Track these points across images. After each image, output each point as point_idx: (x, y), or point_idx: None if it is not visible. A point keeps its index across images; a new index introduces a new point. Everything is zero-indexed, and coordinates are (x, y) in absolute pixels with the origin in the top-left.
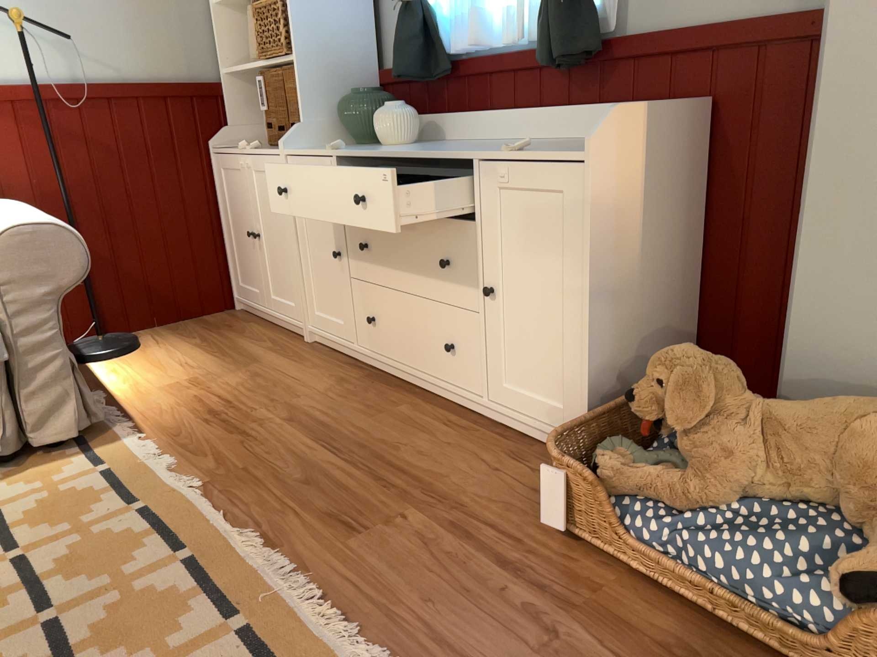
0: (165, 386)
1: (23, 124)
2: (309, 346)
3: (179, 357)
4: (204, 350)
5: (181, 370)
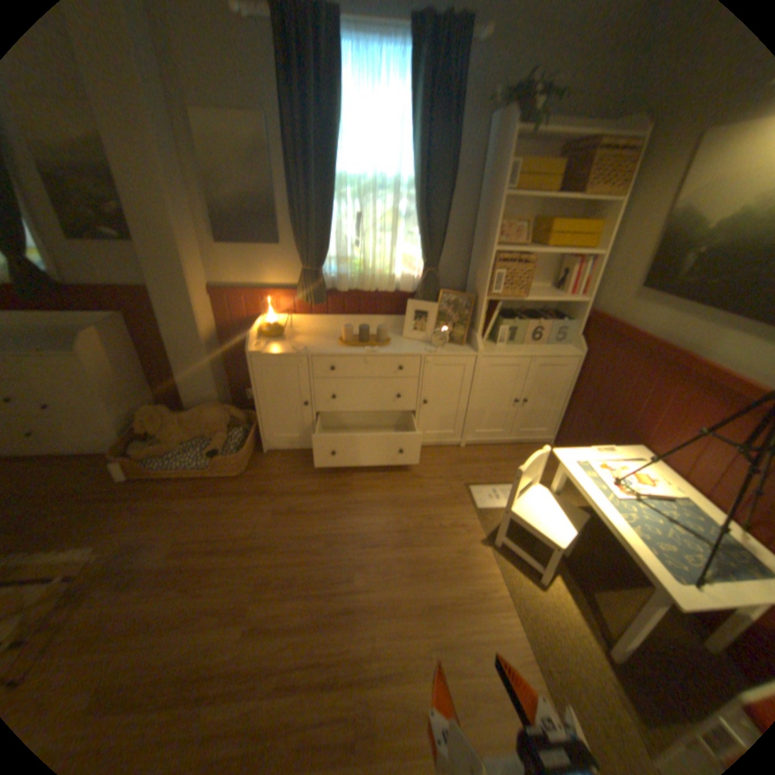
0: None
1: None
2: None
3: None
4: None
5: None
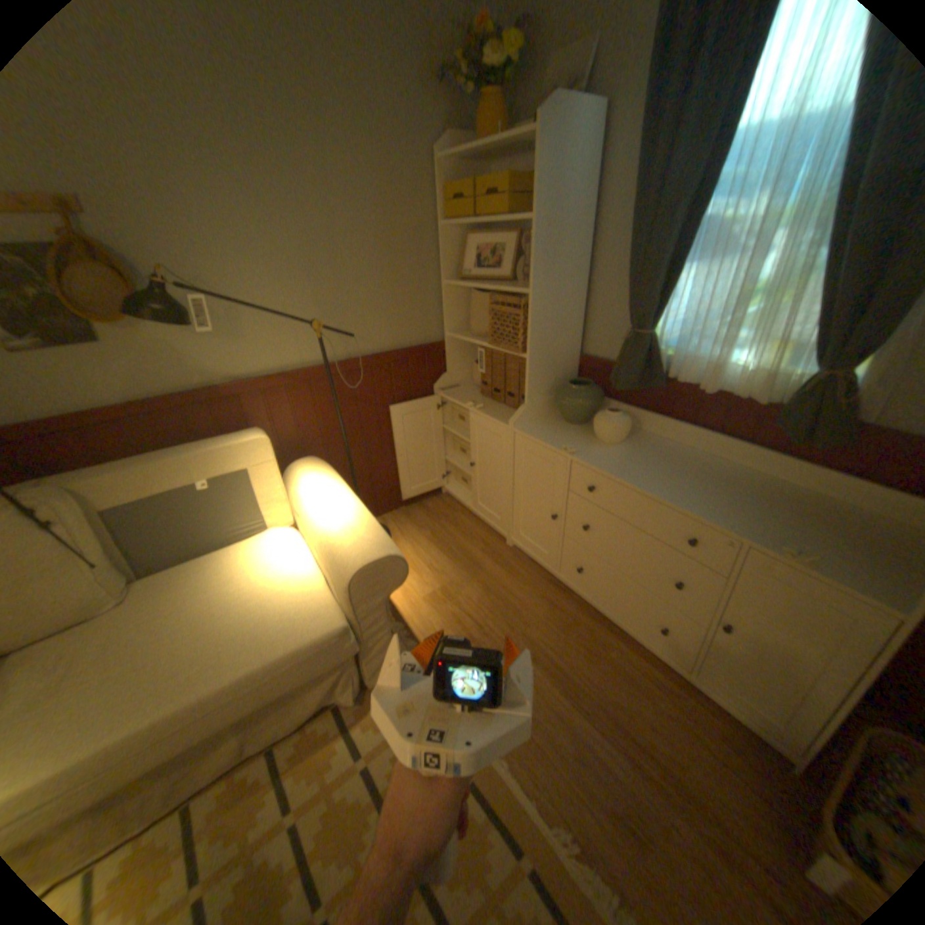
0: (426, 595)
1: (313, 391)
2: (512, 551)
3: (423, 555)
4: (438, 547)
5: (431, 575)
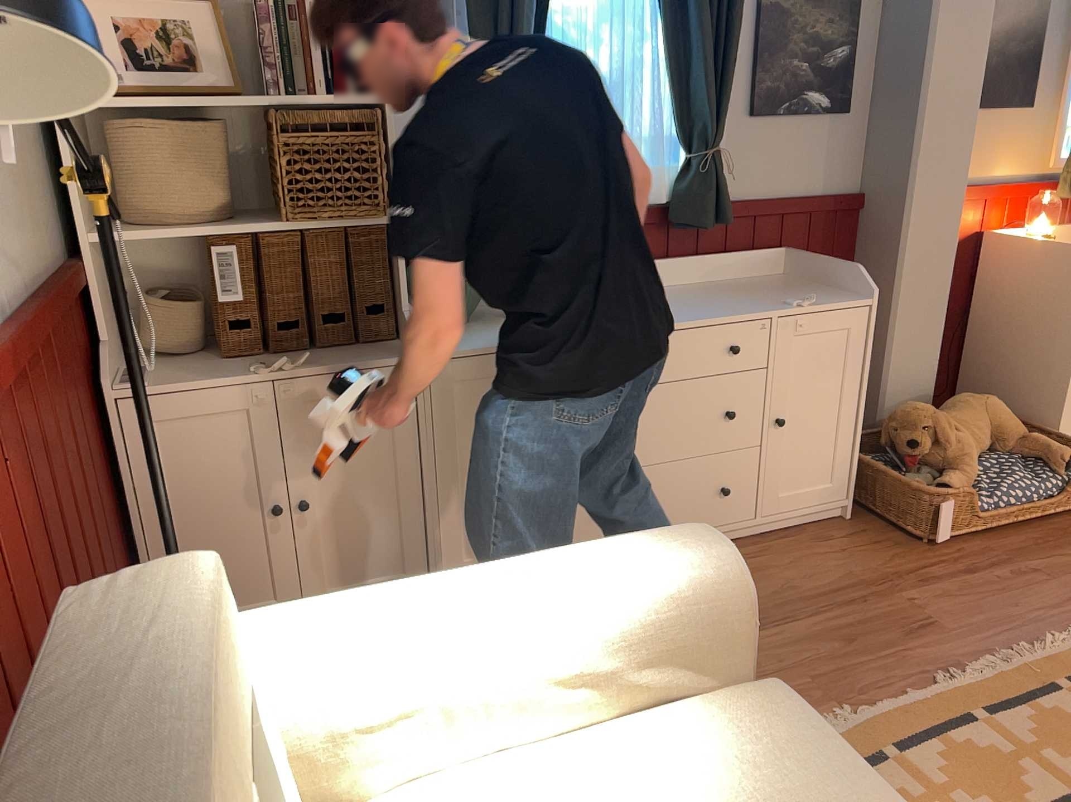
0: None
1: None
2: None
3: None
4: None
5: None
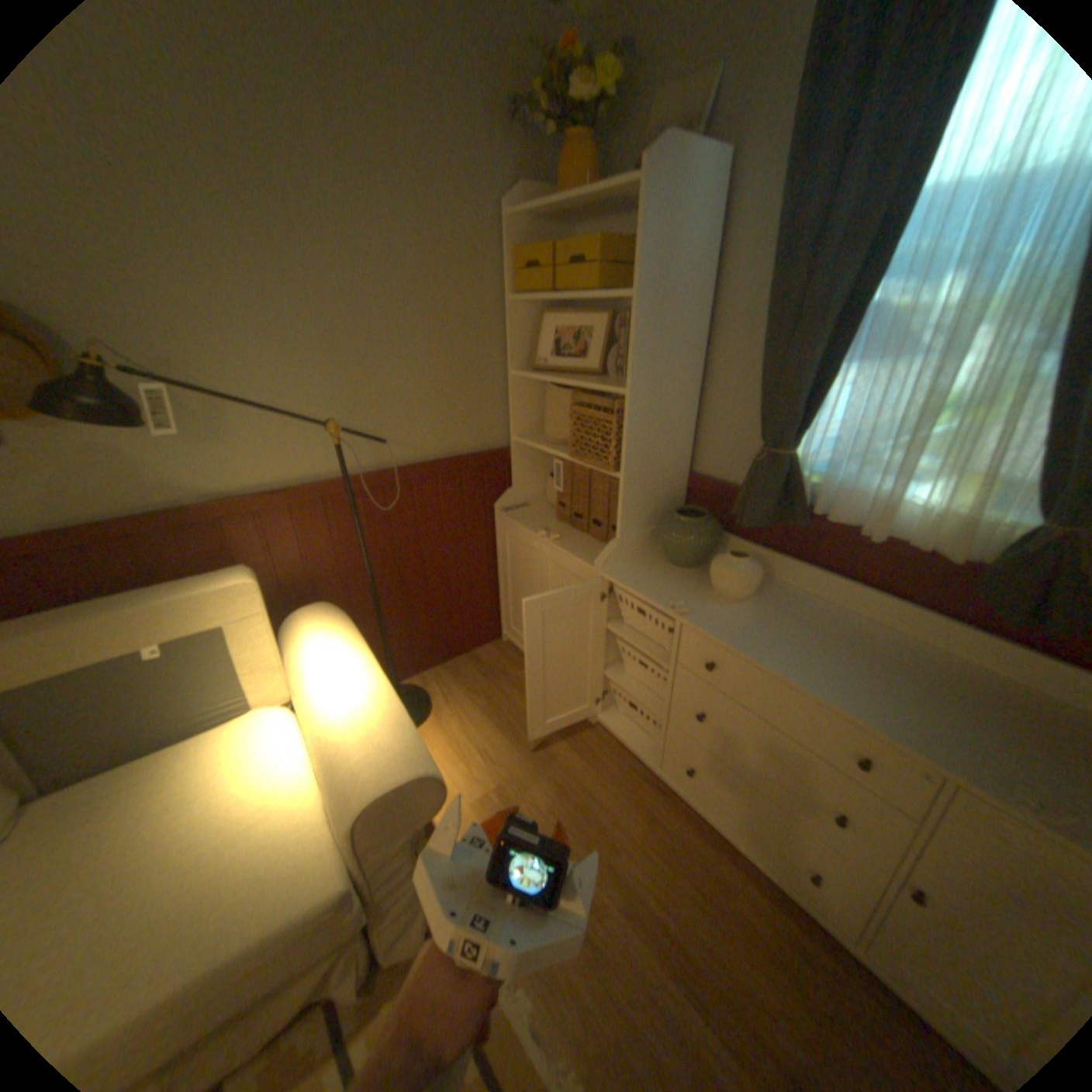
0: (476, 801)
1: (330, 512)
2: (595, 731)
3: (475, 736)
4: (495, 724)
5: (484, 767)
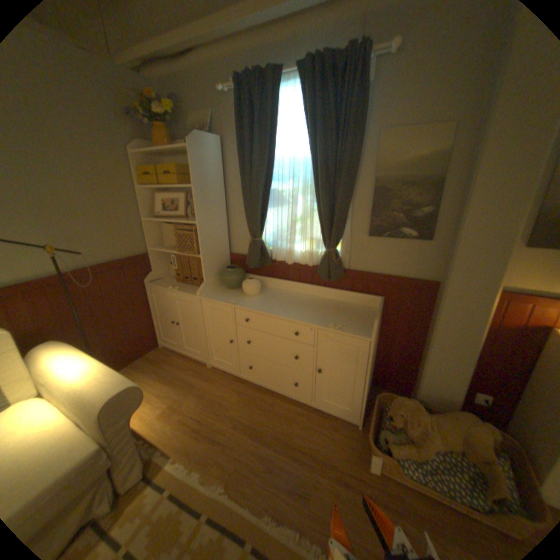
0: (157, 415)
1: (48, 294)
2: (211, 370)
3: (152, 390)
4: (161, 382)
5: (159, 401)
